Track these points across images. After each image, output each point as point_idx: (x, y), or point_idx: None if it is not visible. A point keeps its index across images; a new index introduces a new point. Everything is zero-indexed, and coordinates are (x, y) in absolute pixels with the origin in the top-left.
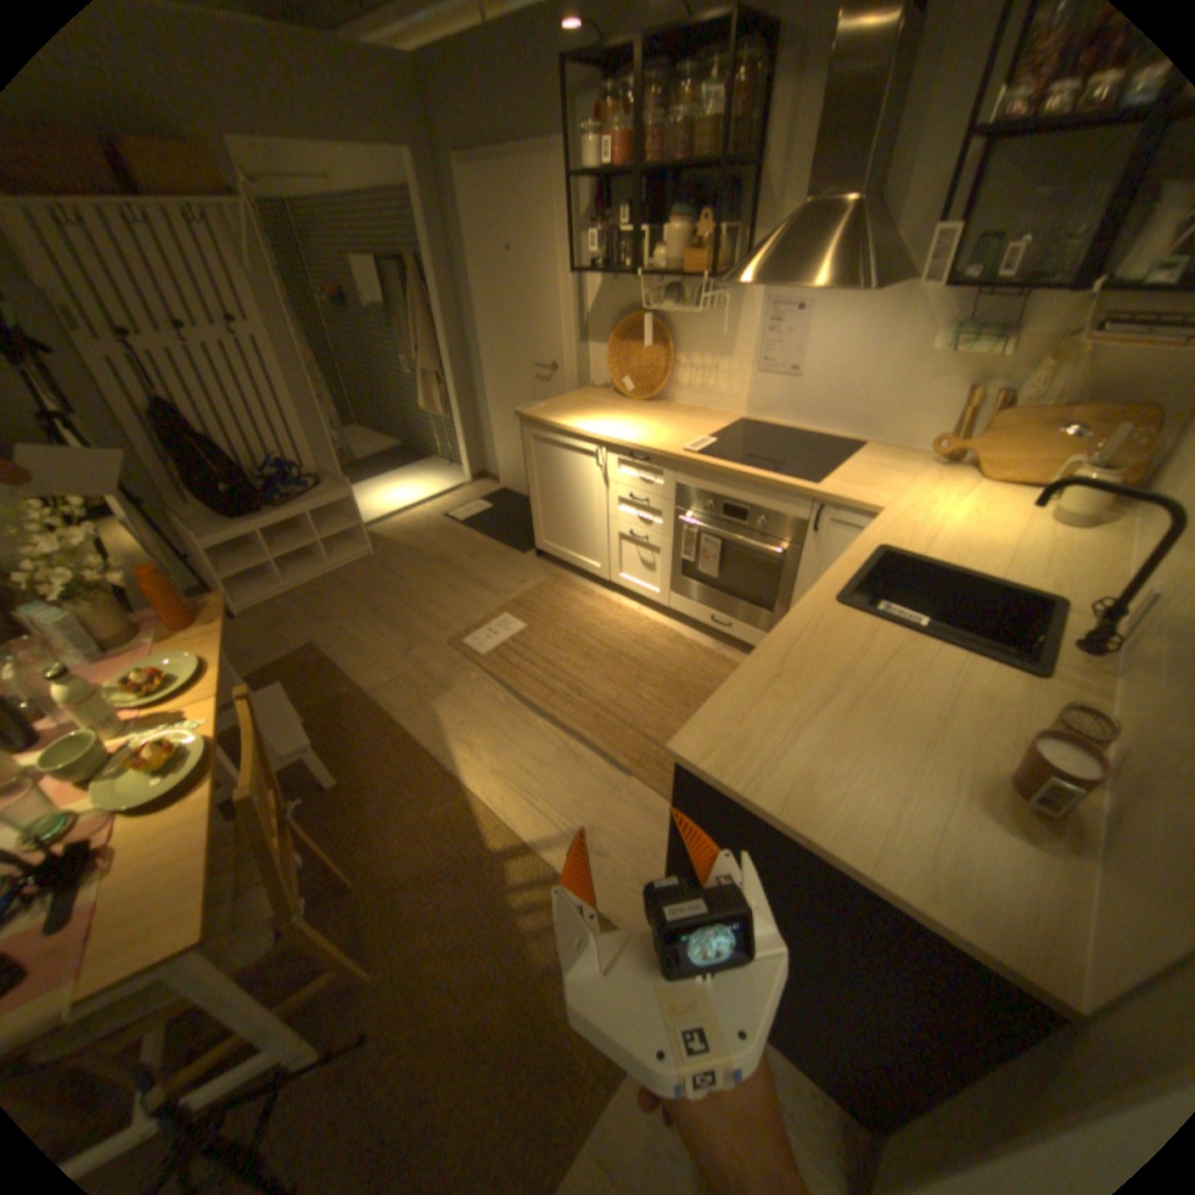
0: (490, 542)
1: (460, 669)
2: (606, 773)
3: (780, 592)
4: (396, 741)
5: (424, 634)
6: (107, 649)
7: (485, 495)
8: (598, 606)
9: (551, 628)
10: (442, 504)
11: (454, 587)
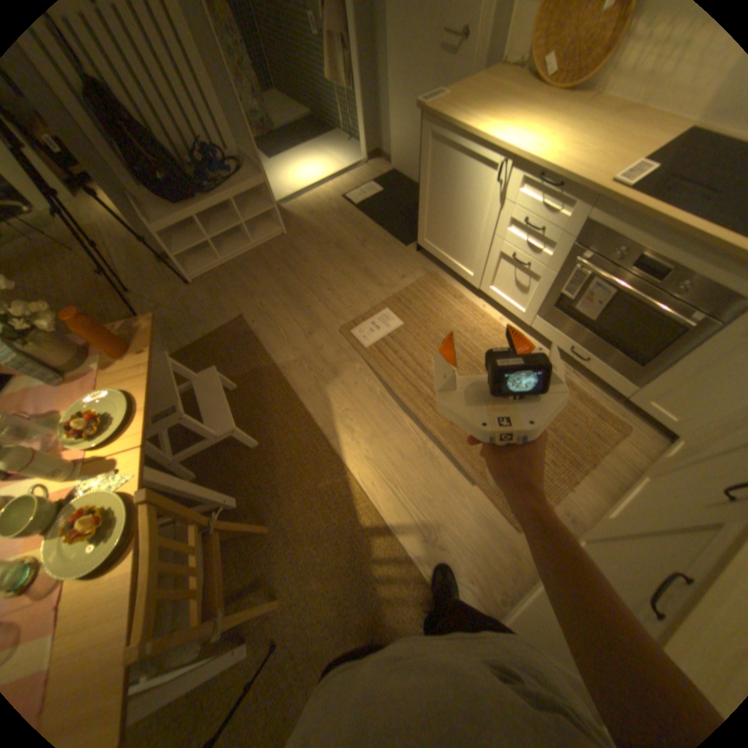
0: (379, 230)
1: (348, 357)
2: (455, 478)
3: (666, 353)
4: (299, 416)
5: (322, 319)
6: (65, 369)
7: (378, 177)
8: (465, 311)
9: (423, 329)
10: (341, 184)
11: (347, 275)
